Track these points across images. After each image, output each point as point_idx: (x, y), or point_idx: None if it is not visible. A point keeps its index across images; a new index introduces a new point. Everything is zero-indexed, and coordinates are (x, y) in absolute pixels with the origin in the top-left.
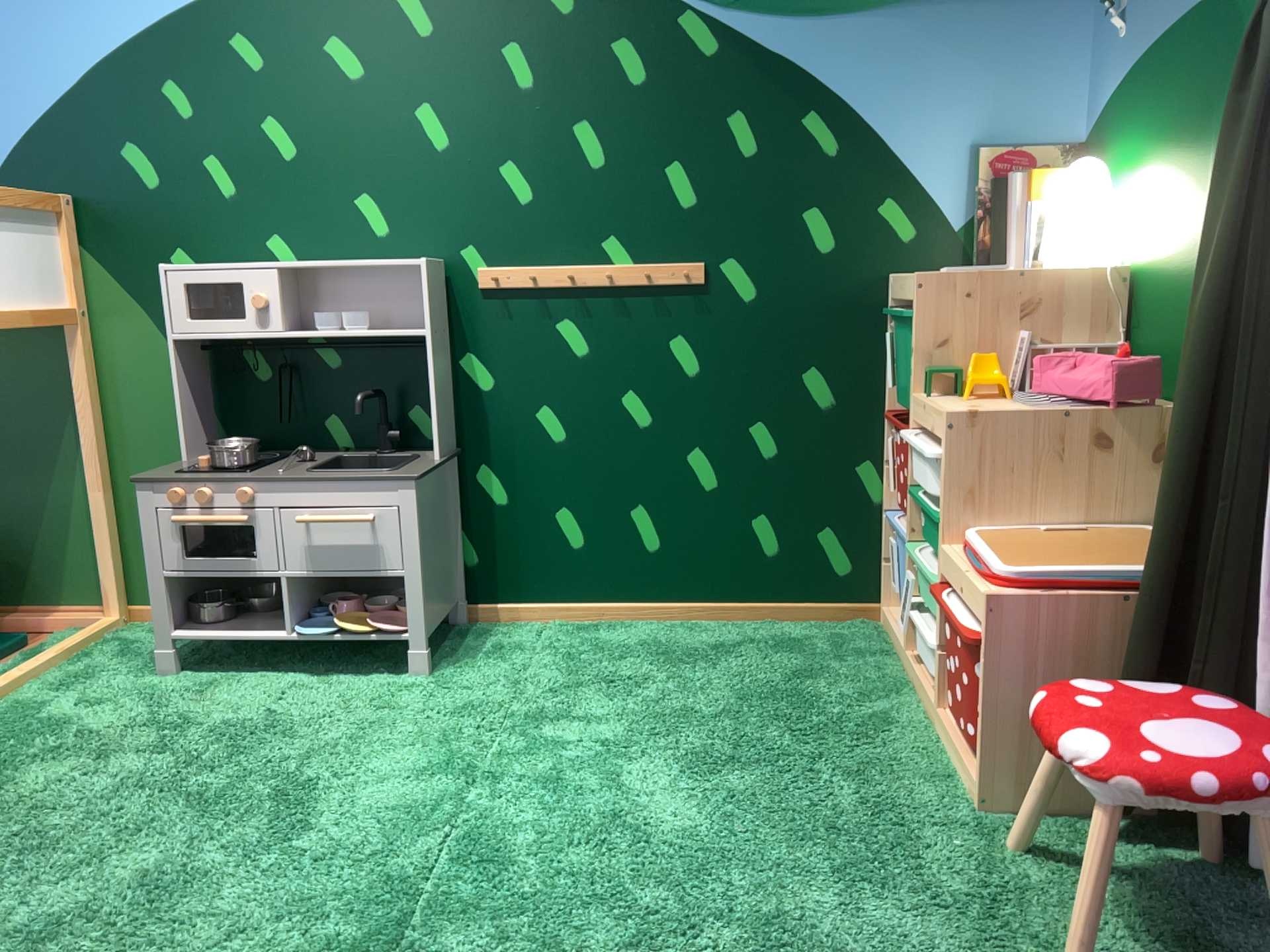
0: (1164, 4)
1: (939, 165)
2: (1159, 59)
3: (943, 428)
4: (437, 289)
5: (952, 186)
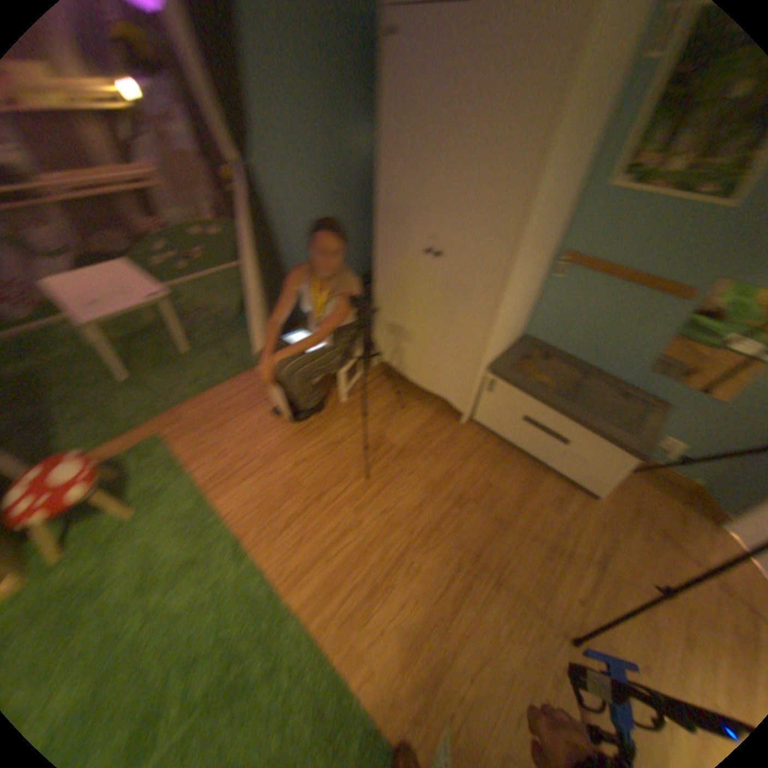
0: None
1: None
2: None
3: None
4: None
5: None
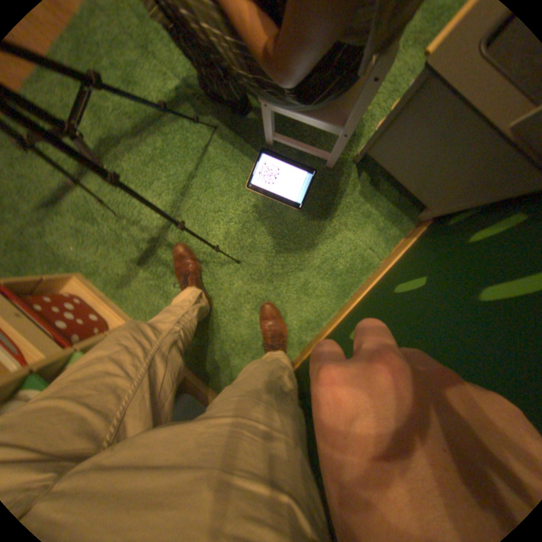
0: None
1: None
2: None
3: None
4: None
5: None
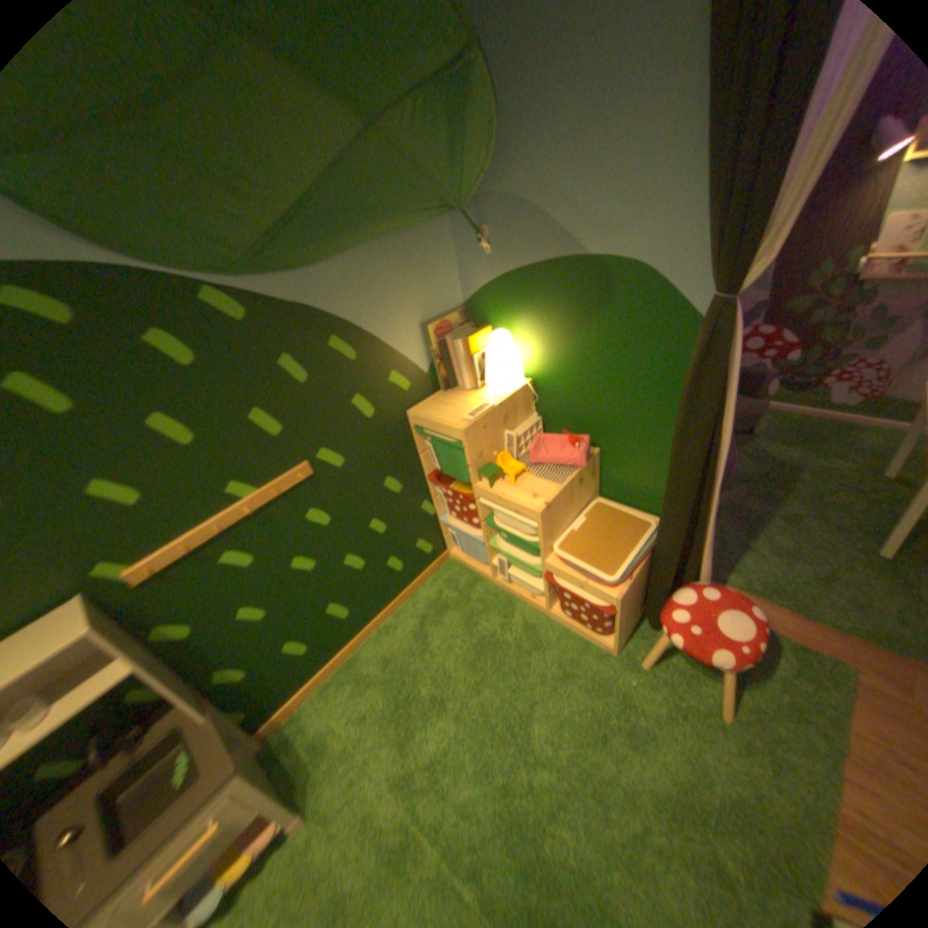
0: (531, 245)
1: (410, 341)
2: (533, 276)
3: (532, 516)
4: (102, 620)
5: (420, 350)
